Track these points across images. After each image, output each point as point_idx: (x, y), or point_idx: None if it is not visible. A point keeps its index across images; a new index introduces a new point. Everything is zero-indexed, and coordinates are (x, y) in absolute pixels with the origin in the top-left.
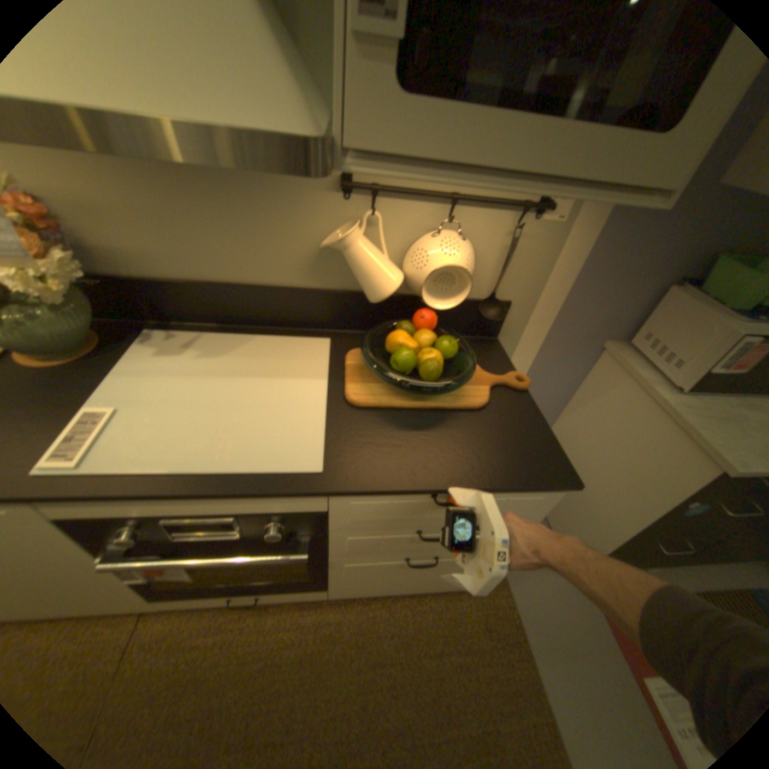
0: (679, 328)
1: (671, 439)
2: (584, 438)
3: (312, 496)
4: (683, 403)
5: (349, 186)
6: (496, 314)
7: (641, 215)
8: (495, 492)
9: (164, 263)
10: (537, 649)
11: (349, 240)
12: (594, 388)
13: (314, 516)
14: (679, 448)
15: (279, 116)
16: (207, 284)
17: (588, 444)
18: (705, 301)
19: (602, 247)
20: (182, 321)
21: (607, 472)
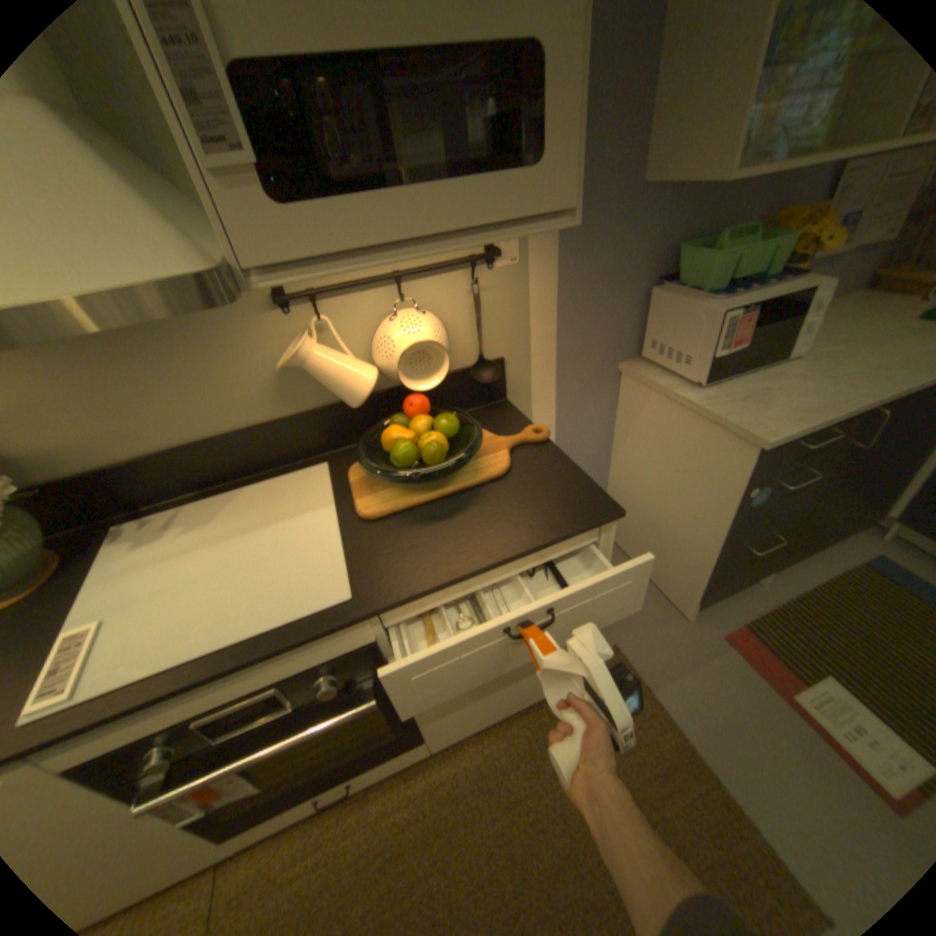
0: (675, 327)
1: (708, 437)
2: (639, 470)
3: (351, 627)
4: (705, 397)
5: (284, 299)
6: (491, 375)
7: (589, 234)
8: (539, 550)
9: (111, 444)
10: (676, 712)
11: (304, 352)
12: (628, 415)
13: (364, 650)
14: (717, 442)
15: (167, 261)
16: (168, 450)
17: (646, 474)
18: (684, 293)
19: (567, 275)
20: (154, 501)
21: (672, 495)
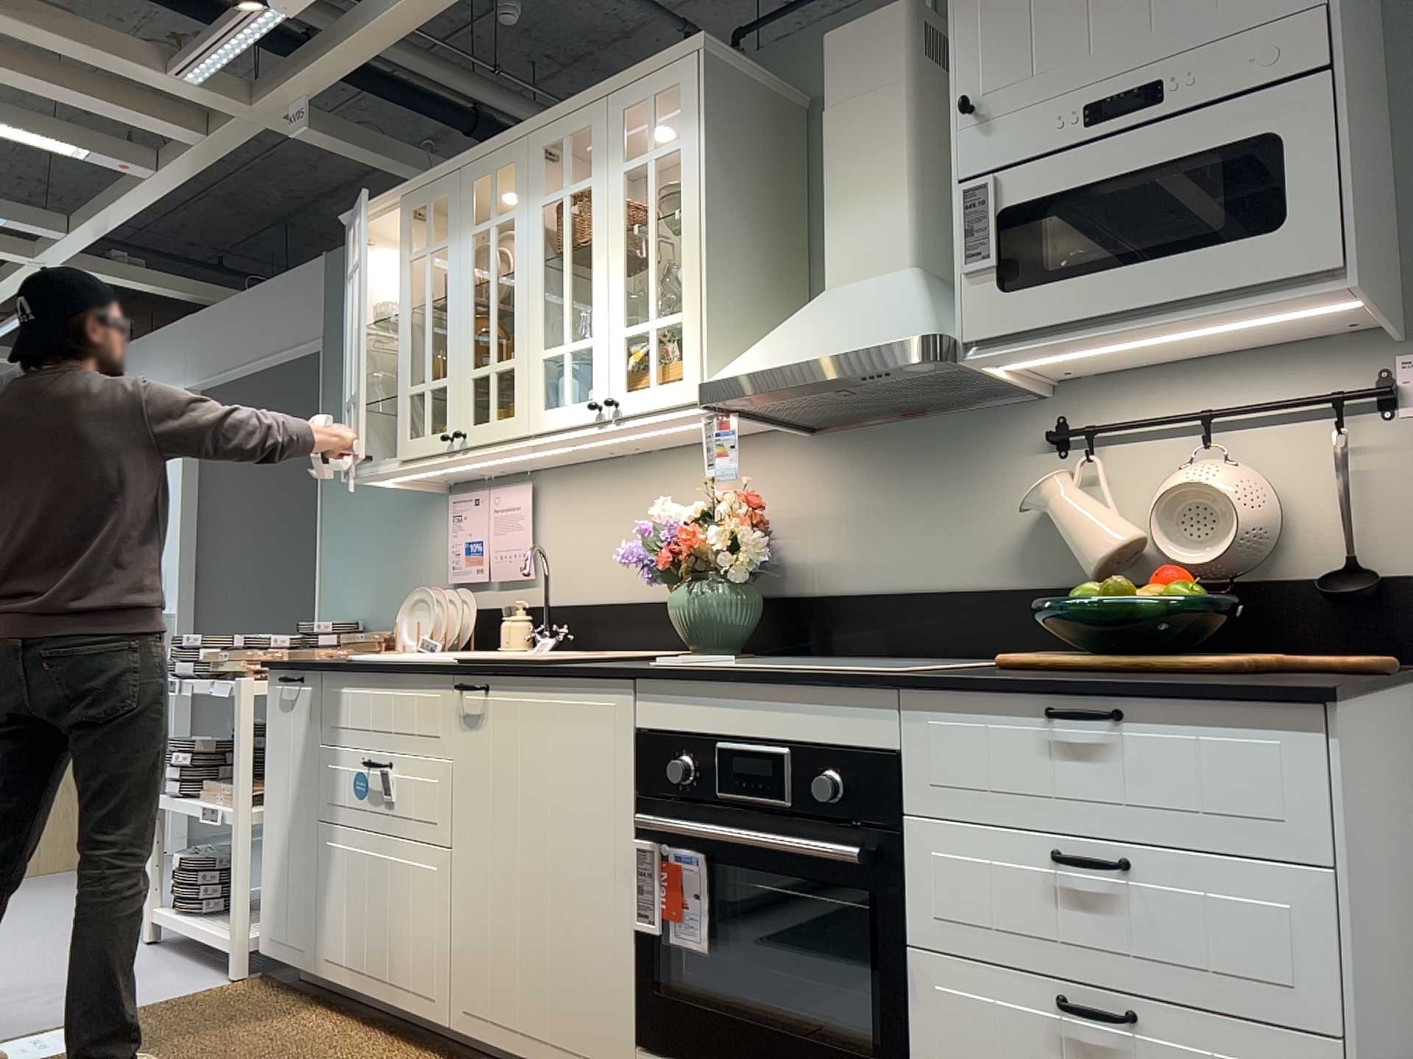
0: None
1: None
2: None
3: (882, 702)
4: None
5: (1060, 437)
6: (1357, 589)
7: None
8: (1147, 693)
9: (851, 572)
10: None
11: (1049, 487)
12: None
13: (885, 763)
14: None
15: (911, 332)
16: (889, 594)
17: None
18: None
19: None
20: (850, 653)
21: None
